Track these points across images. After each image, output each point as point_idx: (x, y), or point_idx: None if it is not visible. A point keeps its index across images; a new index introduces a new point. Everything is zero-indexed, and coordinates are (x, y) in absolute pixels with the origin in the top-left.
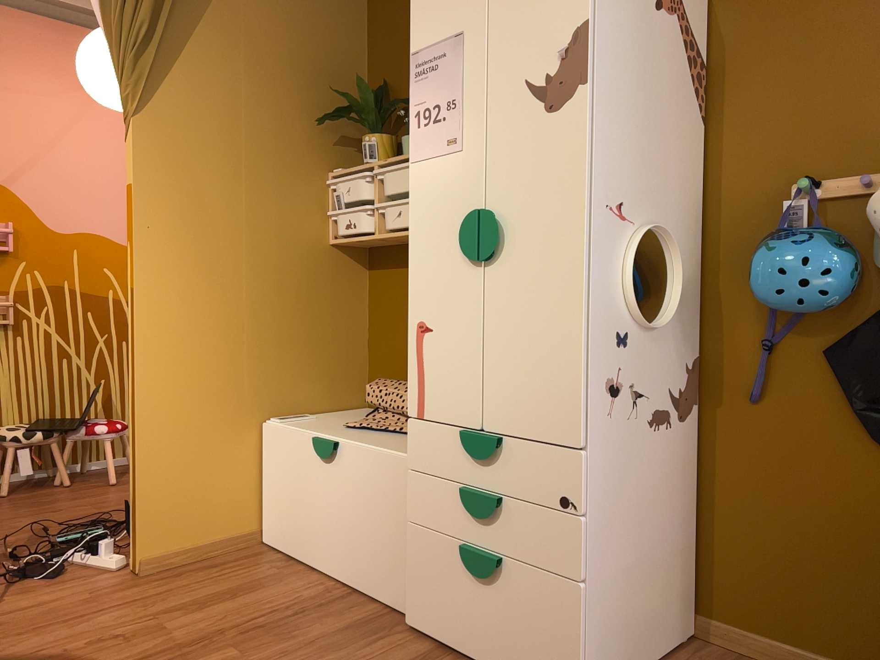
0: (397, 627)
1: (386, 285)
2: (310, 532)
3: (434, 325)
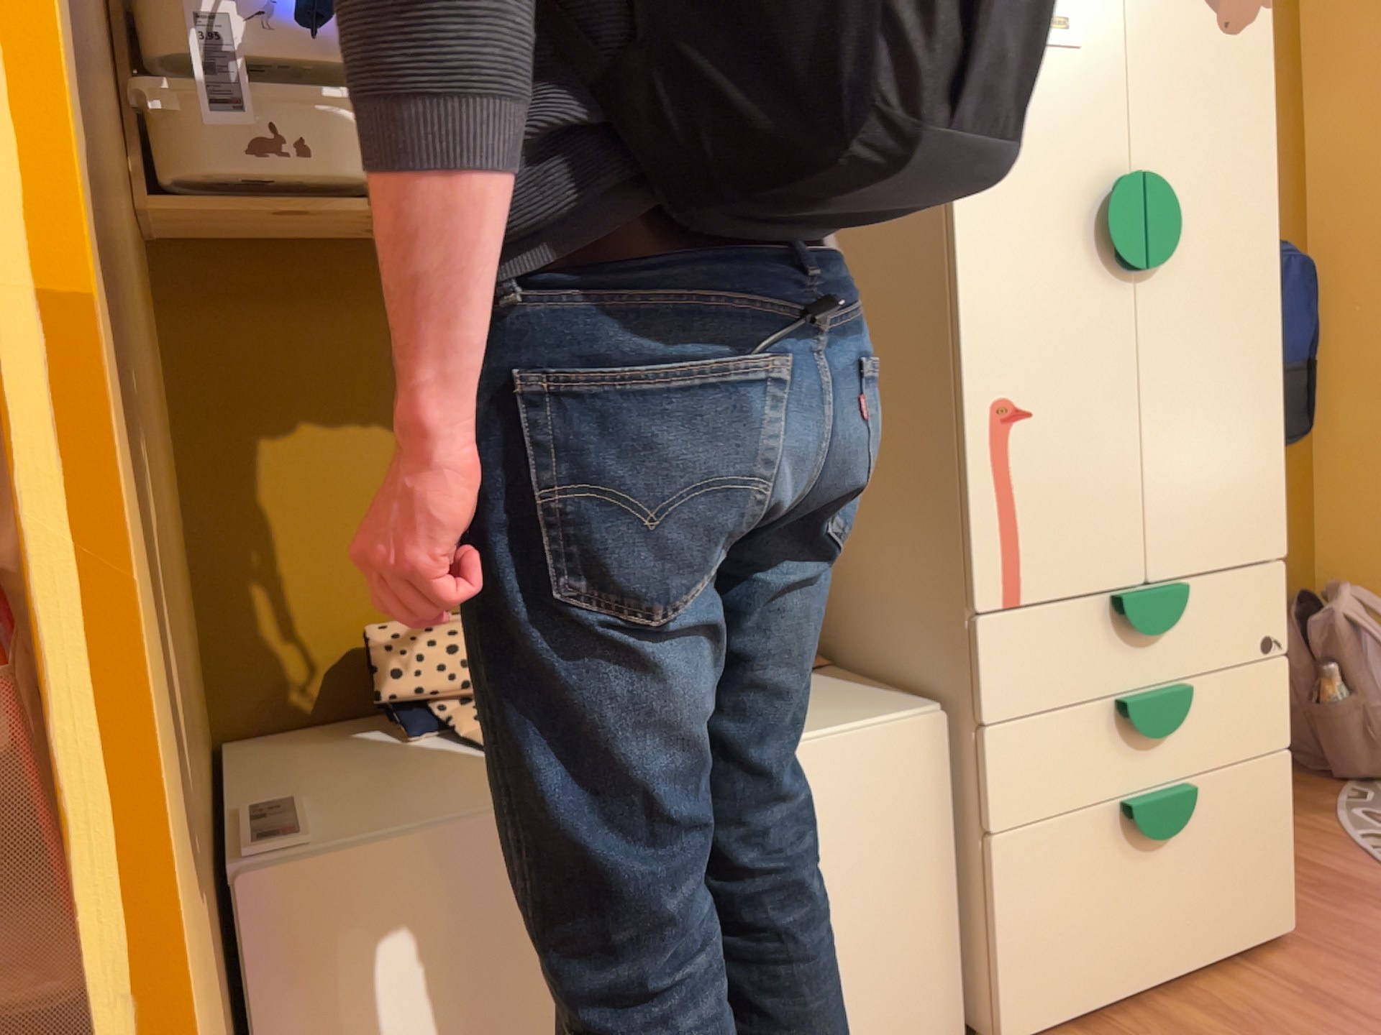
0: None
1: (275, 362)
2: None
3: (1038, 405)
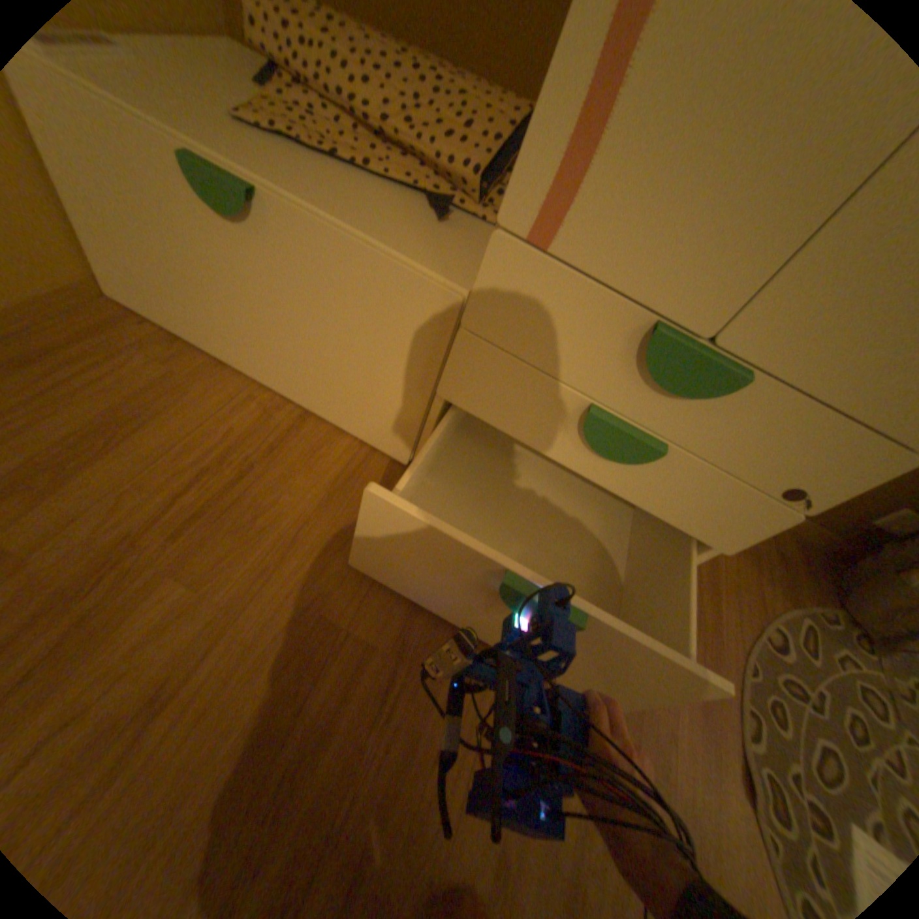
0: (394, 481)
1: None
2: (212, 320)
3: None
